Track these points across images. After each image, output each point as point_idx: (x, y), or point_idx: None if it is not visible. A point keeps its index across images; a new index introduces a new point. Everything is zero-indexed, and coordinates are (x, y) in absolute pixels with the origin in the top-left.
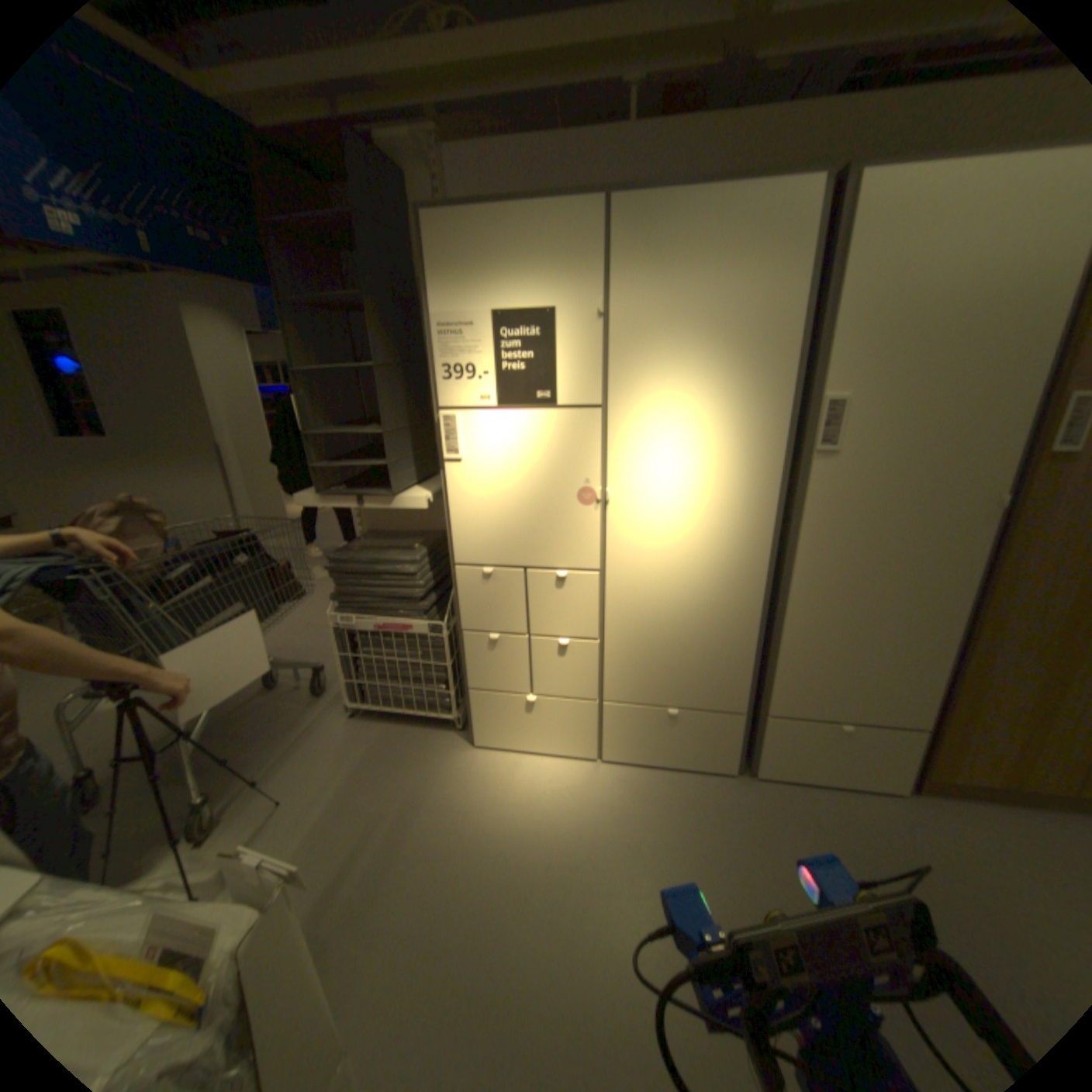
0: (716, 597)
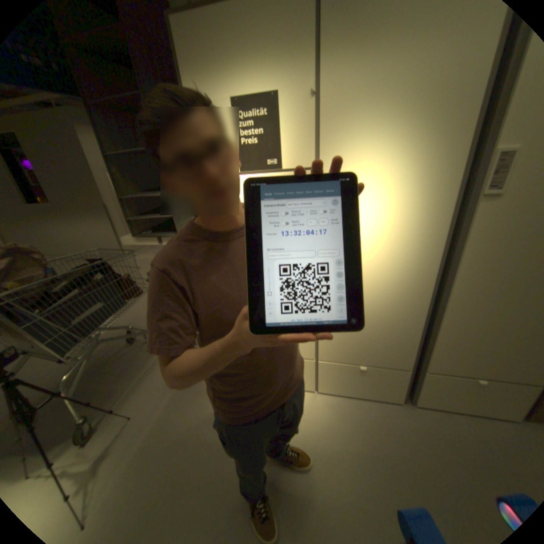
0: (395, 300)
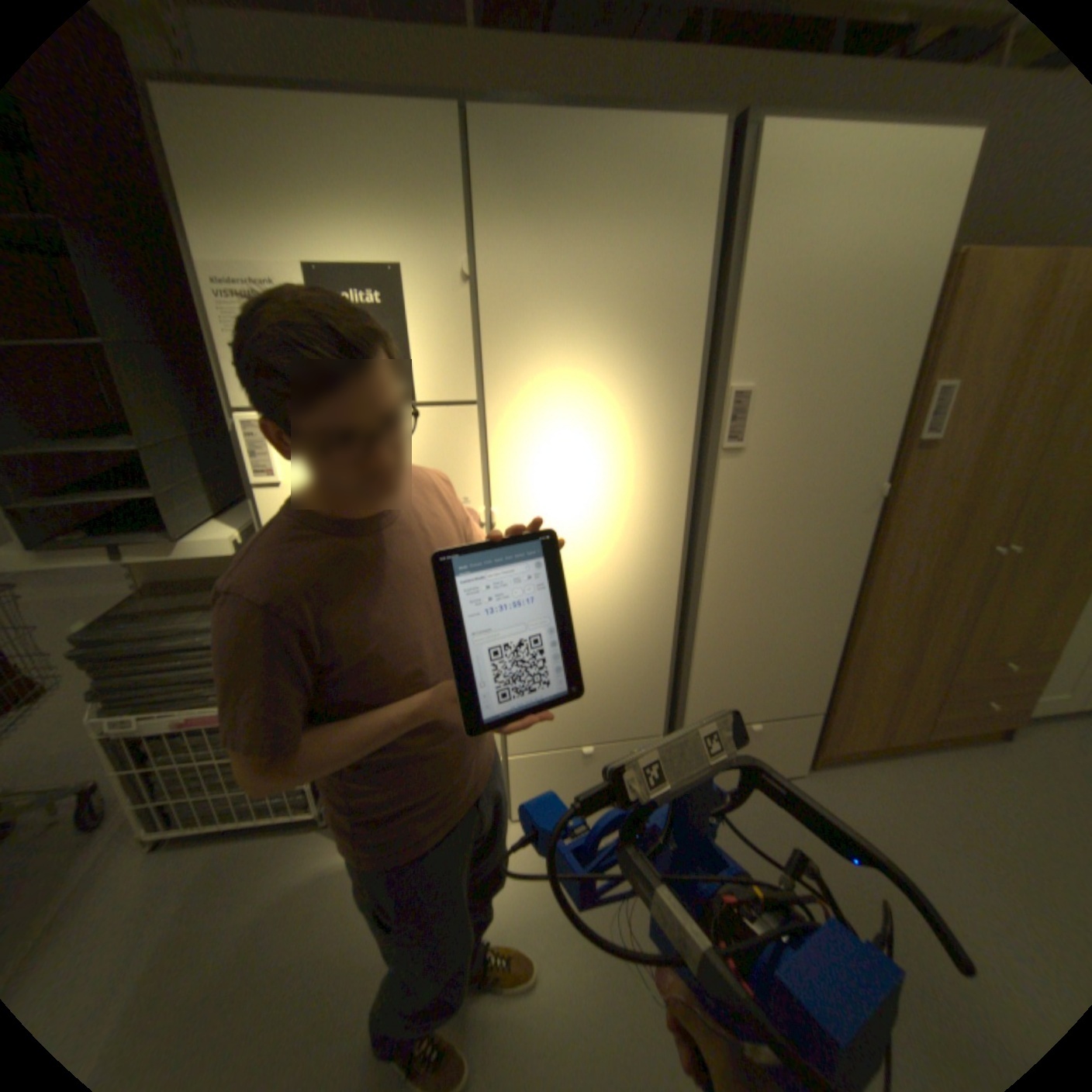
0: (626, 619)
